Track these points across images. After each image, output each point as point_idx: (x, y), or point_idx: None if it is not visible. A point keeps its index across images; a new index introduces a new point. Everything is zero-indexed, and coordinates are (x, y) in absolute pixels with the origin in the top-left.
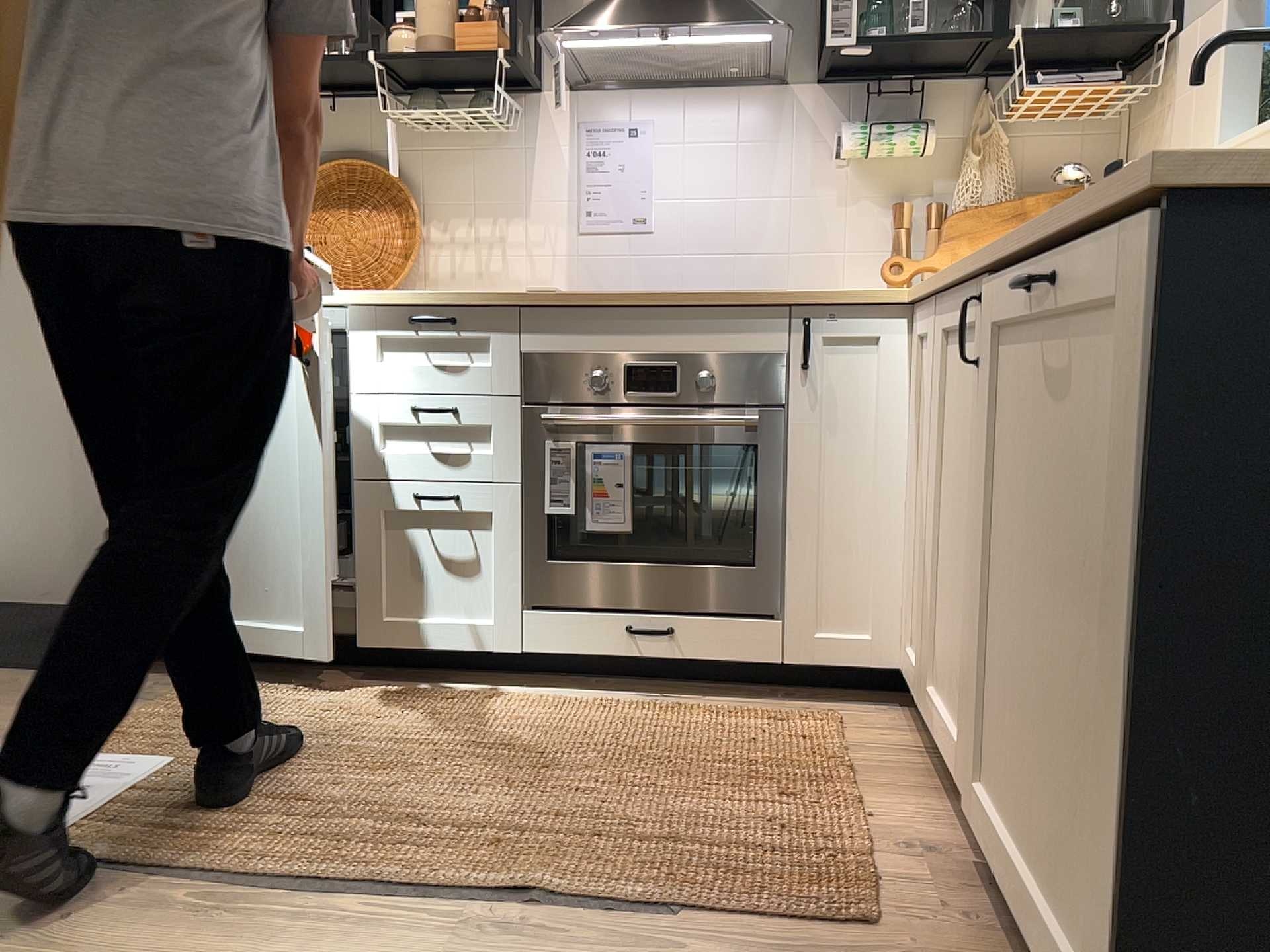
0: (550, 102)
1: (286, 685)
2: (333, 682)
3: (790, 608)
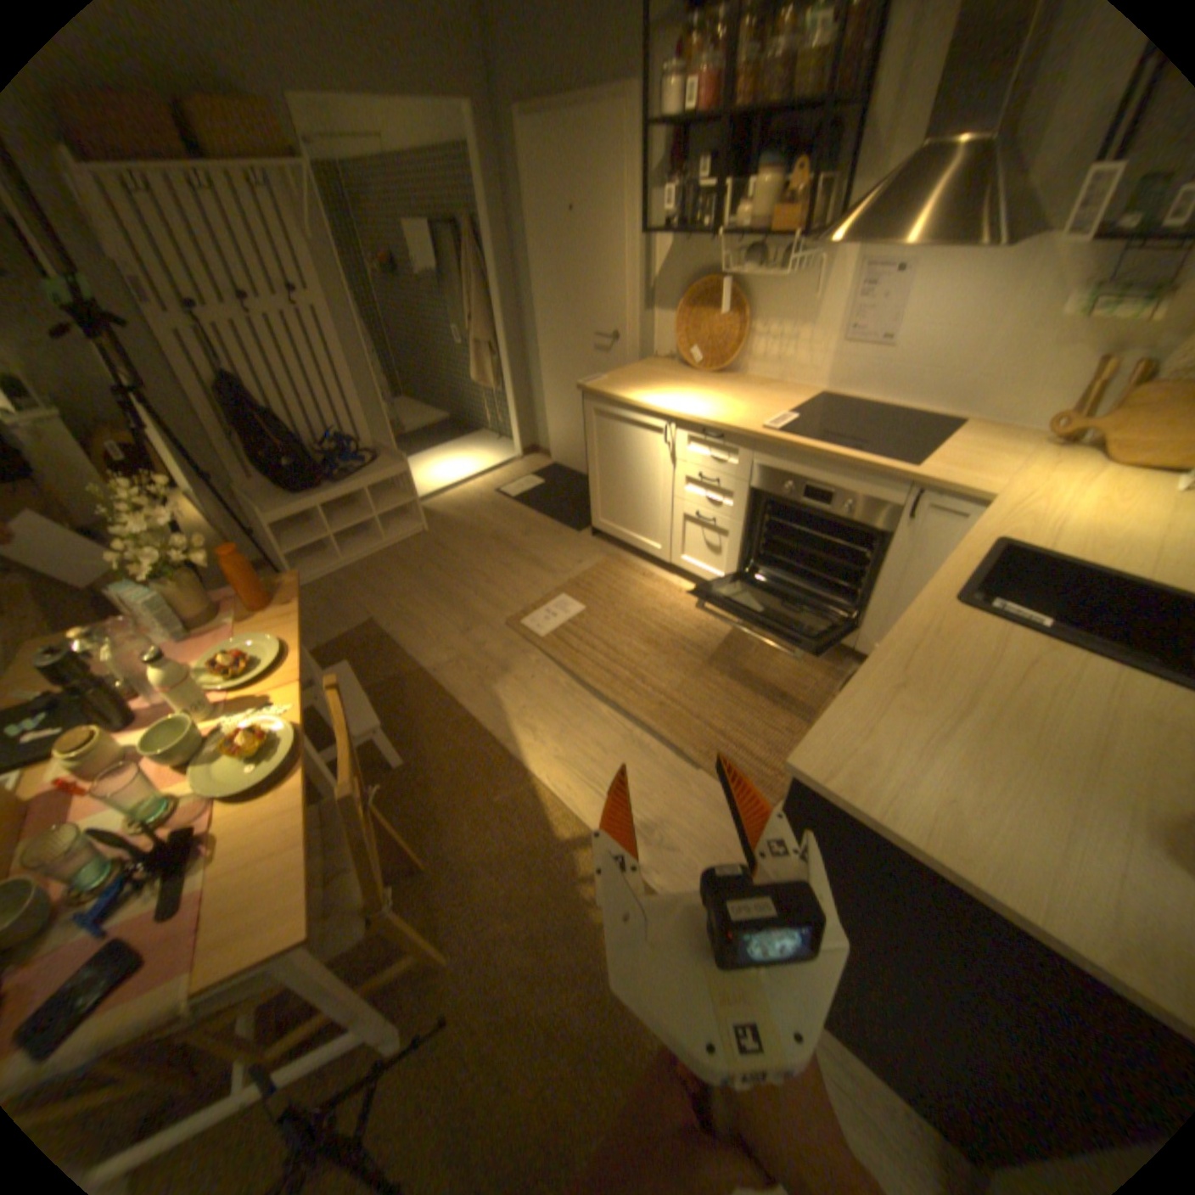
0: (847, 238)
1: (642, 567)
2: (660, 570)
3: (868, 623)
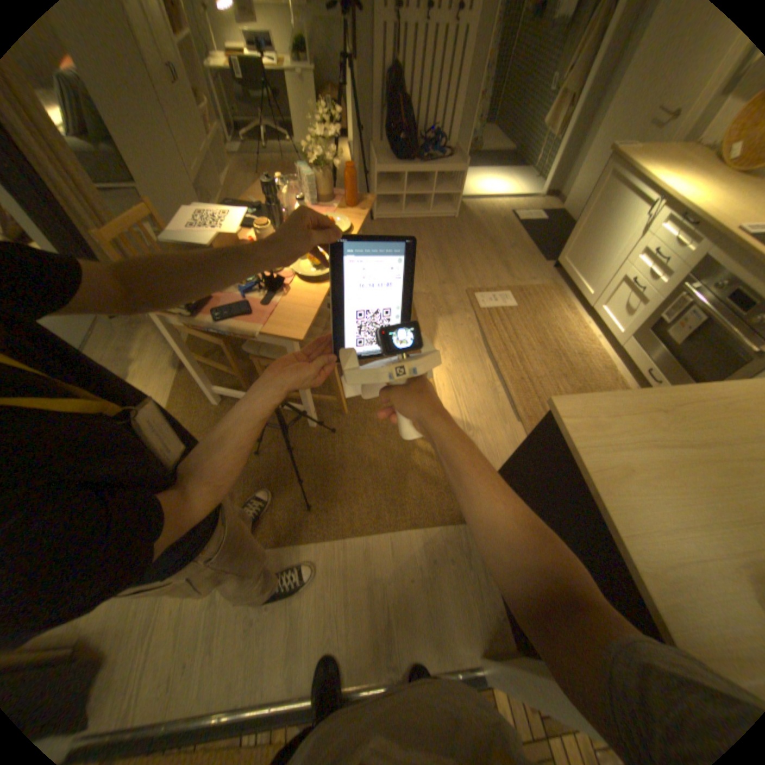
0: None
1: (571, 302)
2: (582, 310)
3: None
